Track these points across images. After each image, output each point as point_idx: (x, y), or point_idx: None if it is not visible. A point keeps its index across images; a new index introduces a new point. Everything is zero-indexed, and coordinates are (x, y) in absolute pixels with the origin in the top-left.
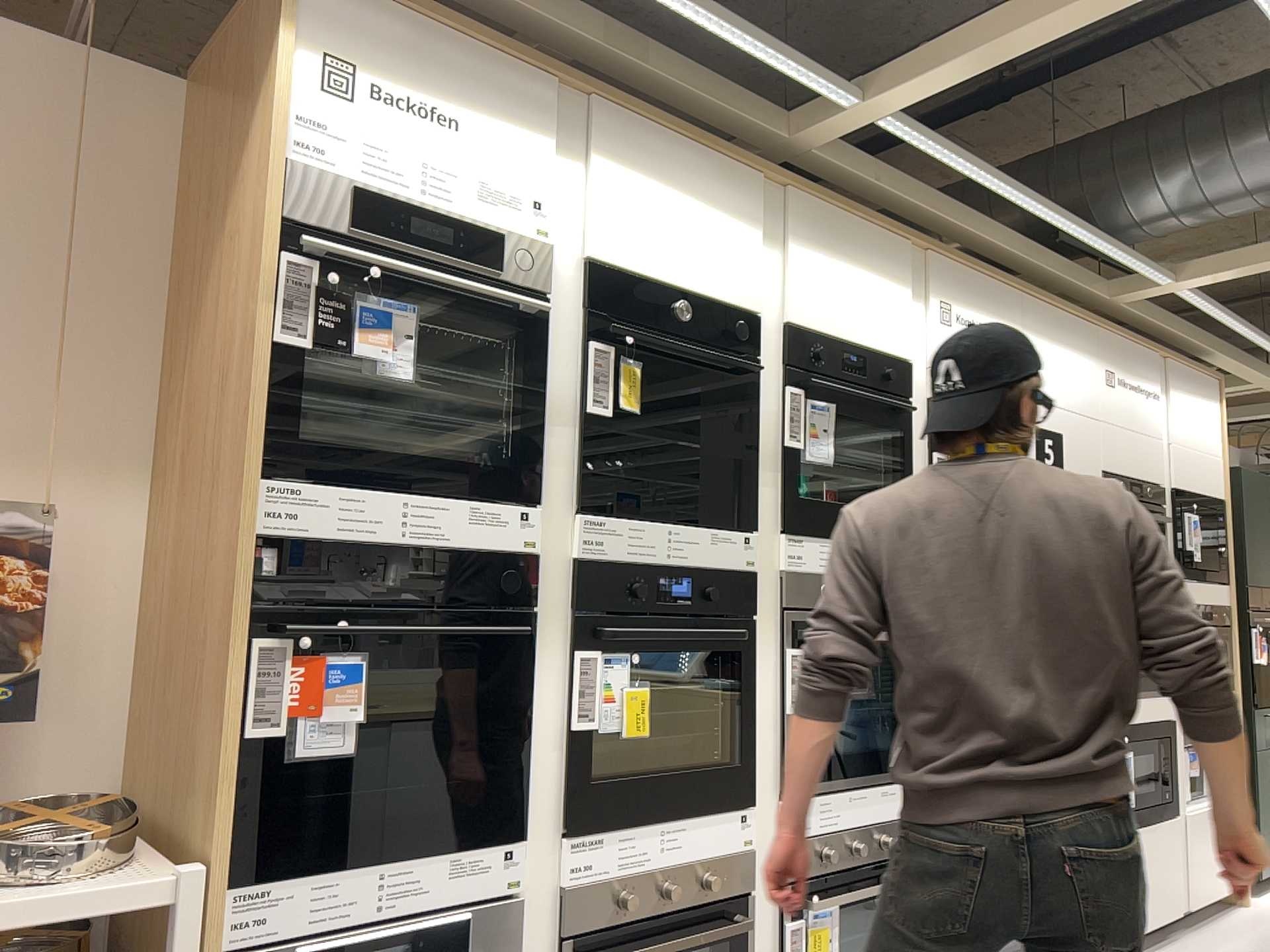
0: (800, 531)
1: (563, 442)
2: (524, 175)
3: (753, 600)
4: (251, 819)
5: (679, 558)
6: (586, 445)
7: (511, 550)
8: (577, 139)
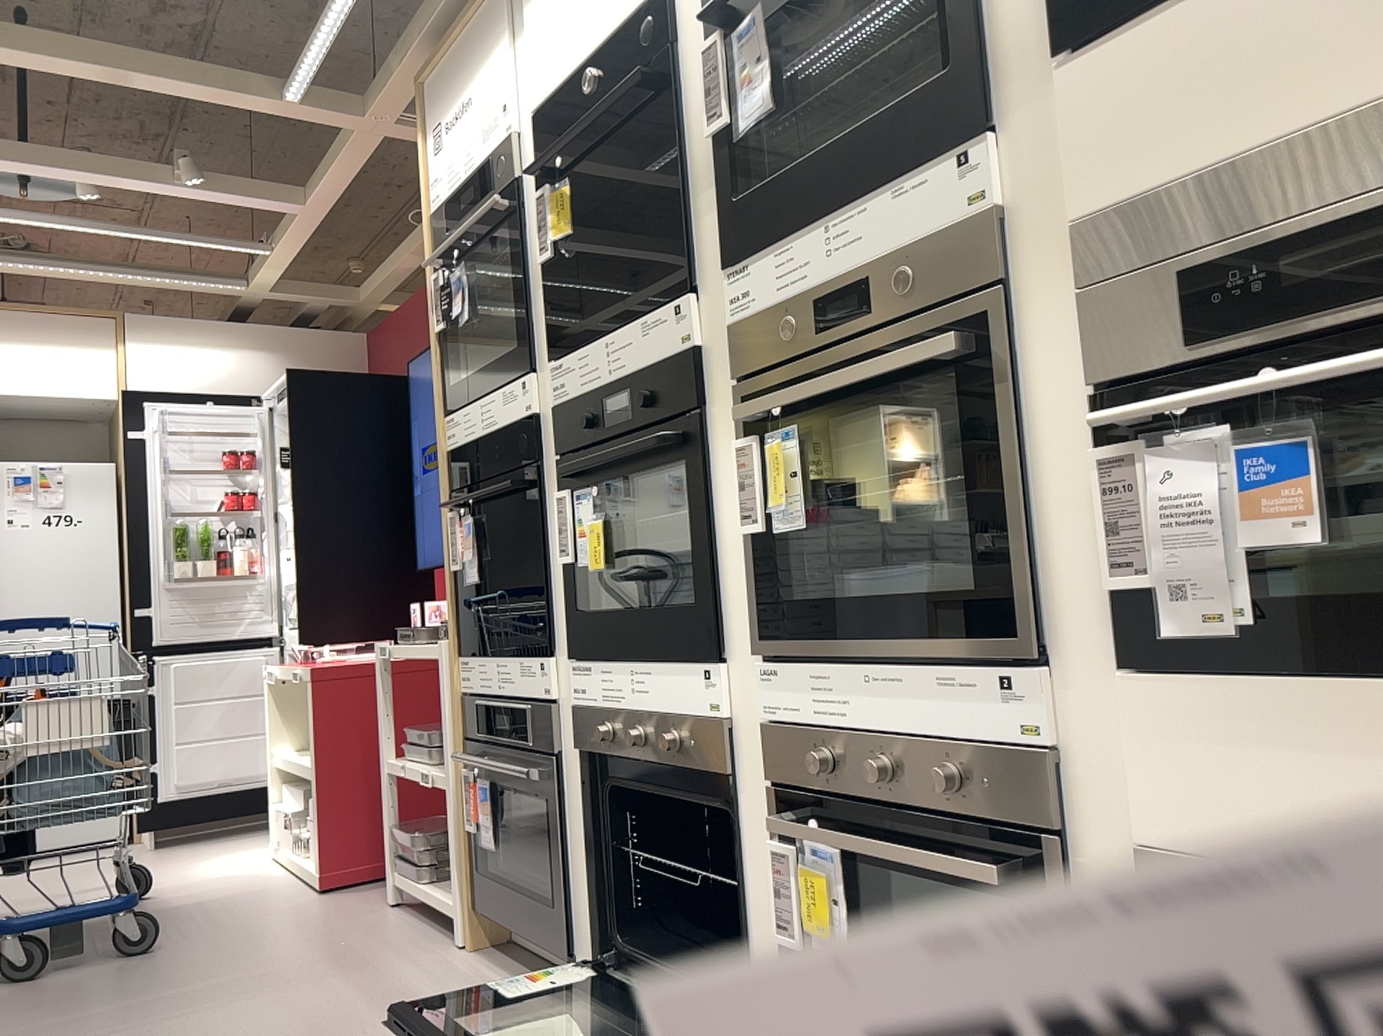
0: (748, 250)
1: (540, 302)
2: (492, 89)
3: (709, 387)
4: (465, 627)
5: (616, 370)
6: (550, 294)
7: (524, 419)
8: (520, 3)
